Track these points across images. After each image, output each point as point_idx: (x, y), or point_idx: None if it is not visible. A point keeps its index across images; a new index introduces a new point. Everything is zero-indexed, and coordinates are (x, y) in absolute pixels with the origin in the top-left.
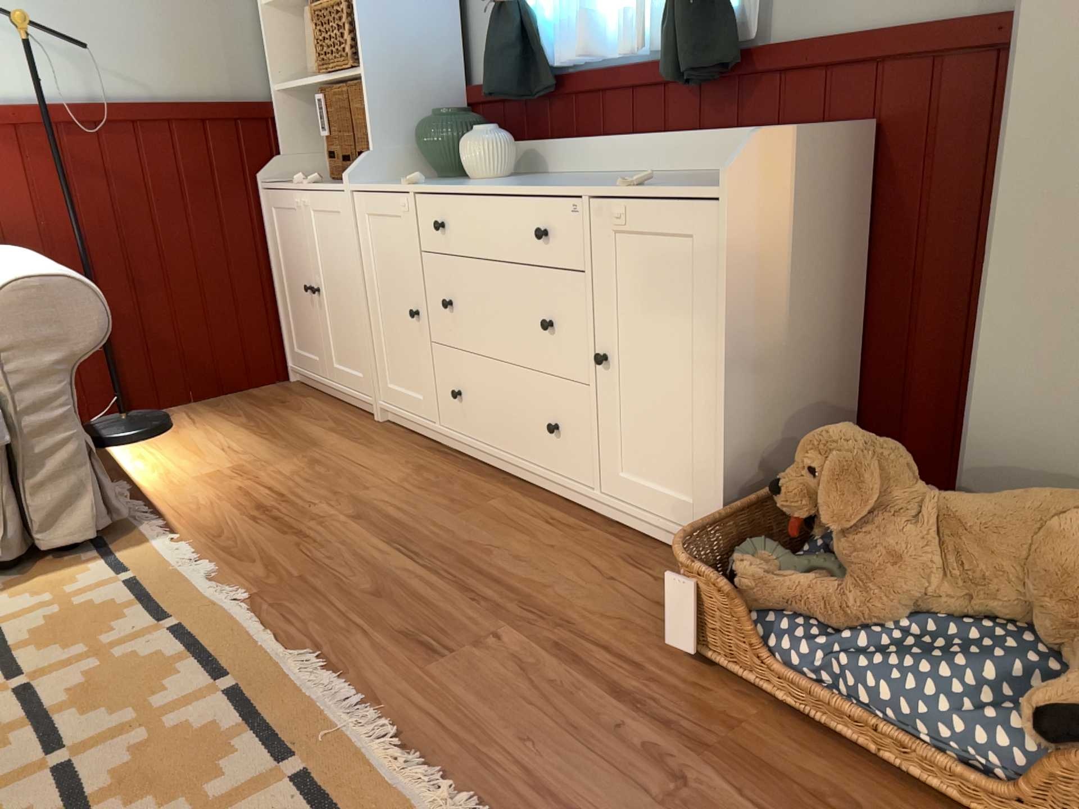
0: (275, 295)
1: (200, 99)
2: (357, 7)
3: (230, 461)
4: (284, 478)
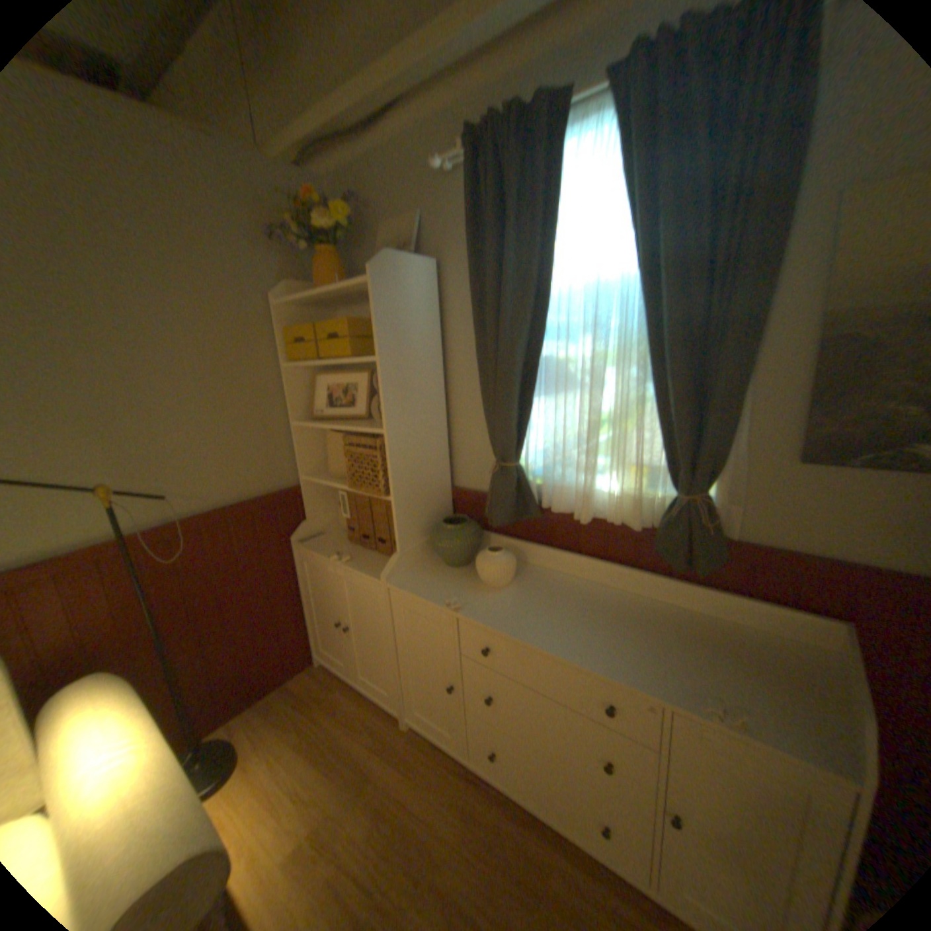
0: (303, 610)
1: (248, 492)
2: (391, 456)
3: (304, 820)
4: (360, 851)
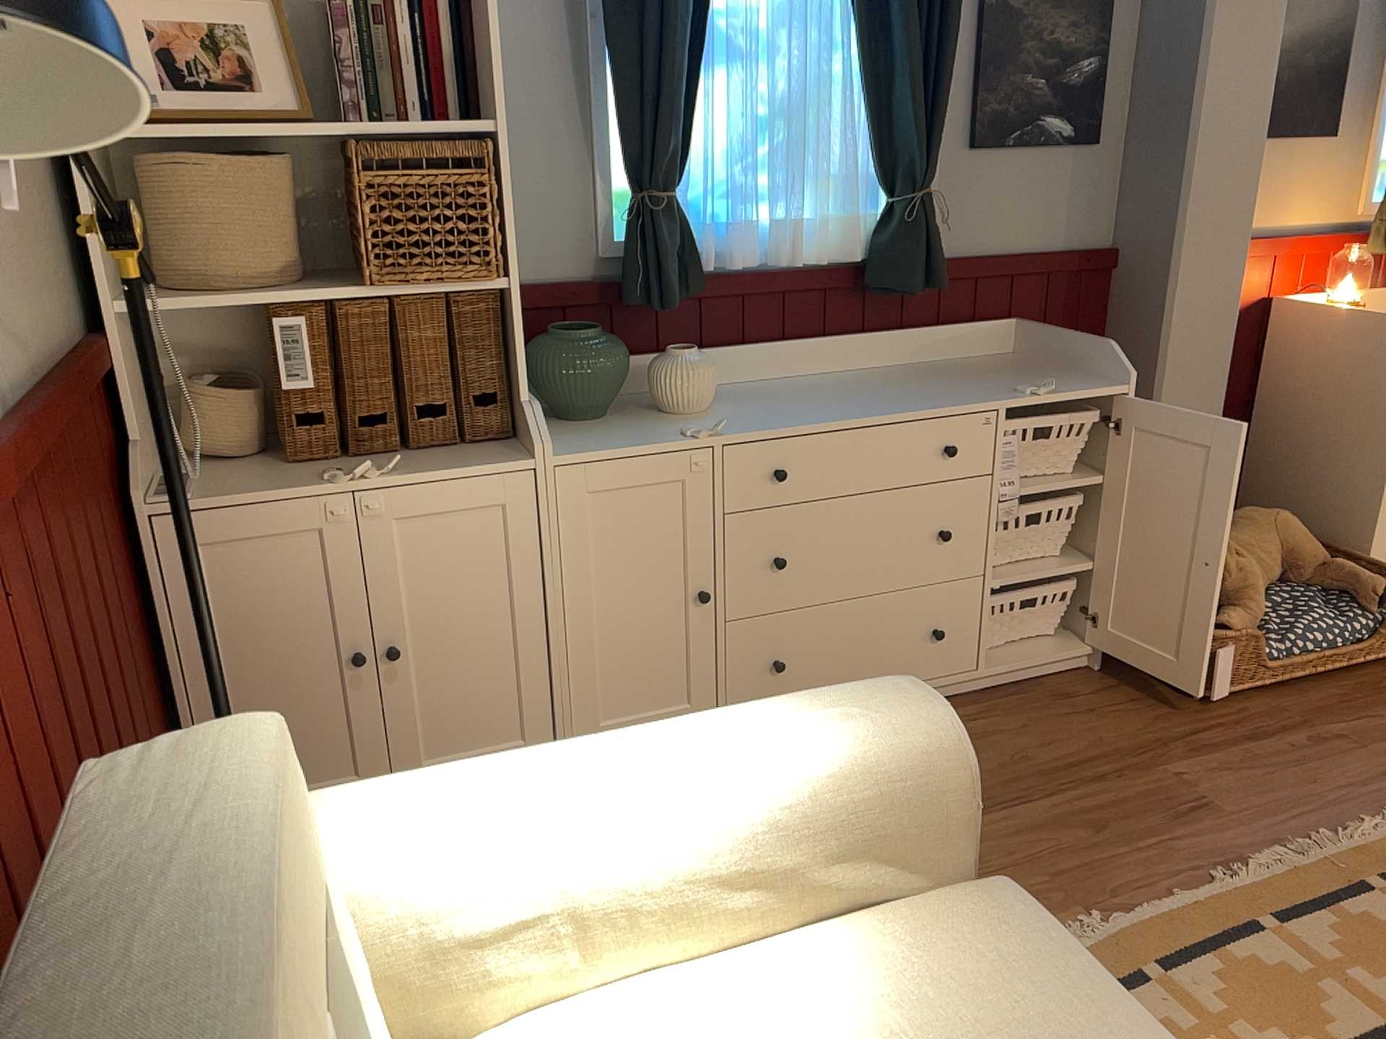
0: (172, 719)
1: (51, 348)
2: (507, 185)
3: None
4: None
